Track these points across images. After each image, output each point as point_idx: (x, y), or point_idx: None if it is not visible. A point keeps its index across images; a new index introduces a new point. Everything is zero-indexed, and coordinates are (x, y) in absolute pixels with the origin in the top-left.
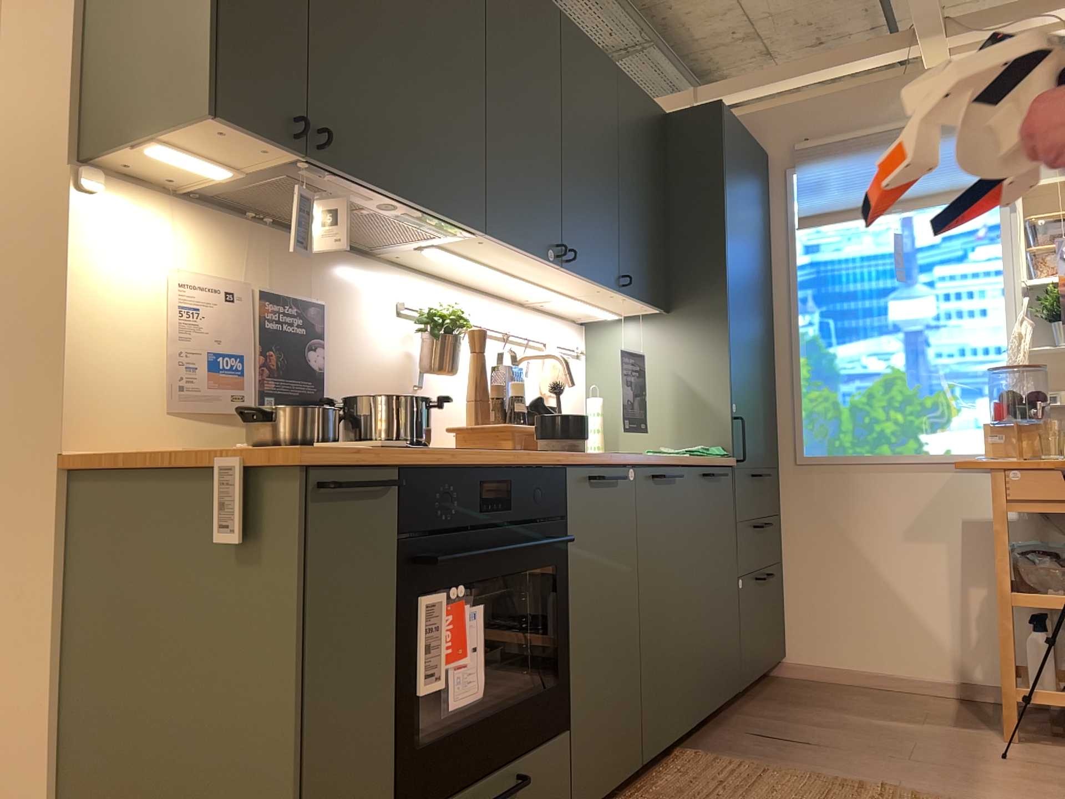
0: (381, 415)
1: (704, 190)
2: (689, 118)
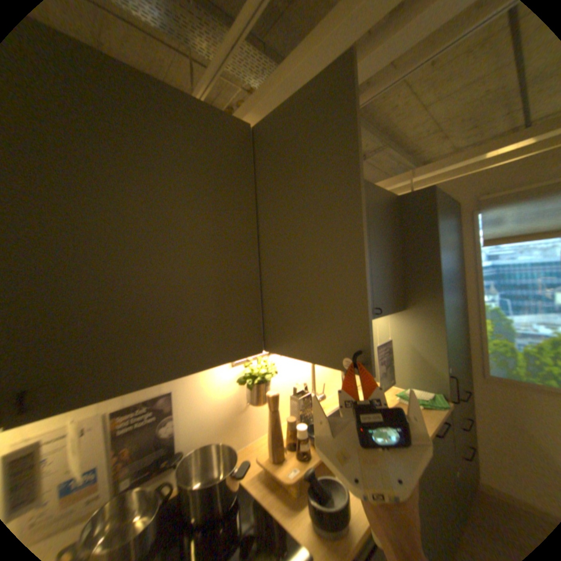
0: (195, 495)
1: (425, 239)
2: (414, 196)
